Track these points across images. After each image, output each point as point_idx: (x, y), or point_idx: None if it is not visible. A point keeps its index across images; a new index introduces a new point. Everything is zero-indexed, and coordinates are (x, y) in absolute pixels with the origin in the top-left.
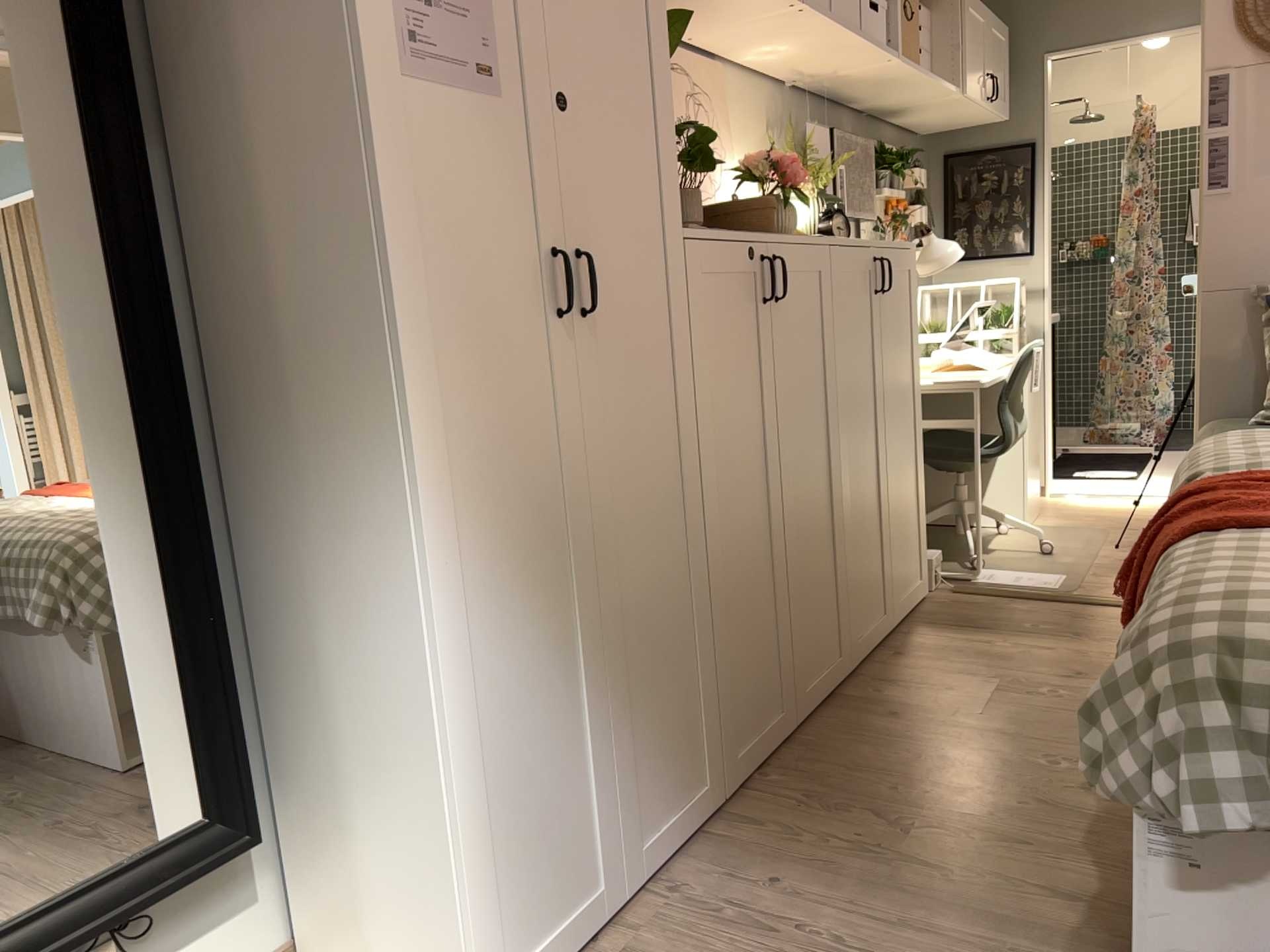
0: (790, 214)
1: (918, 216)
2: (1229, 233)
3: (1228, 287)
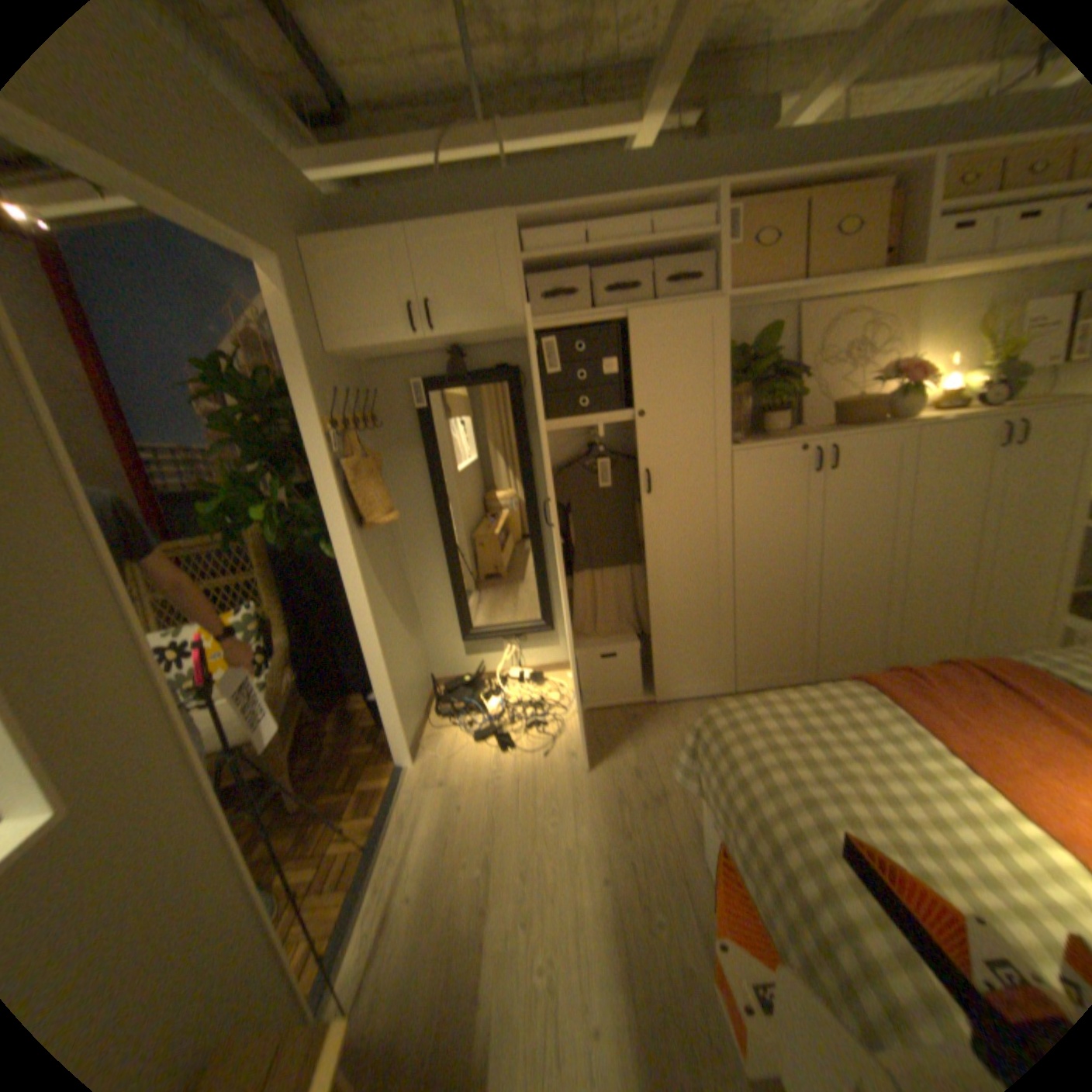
0: (917, 403)
1: None
2: None
3: None
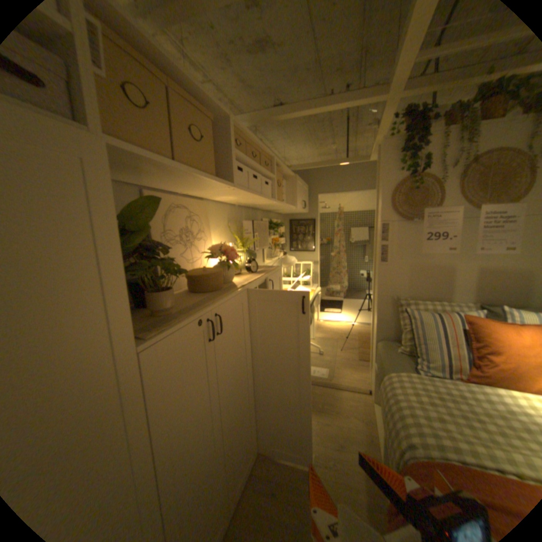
0: (233, 271)
1: (283, 240)
2: (389, 278)
3: (388, 296)
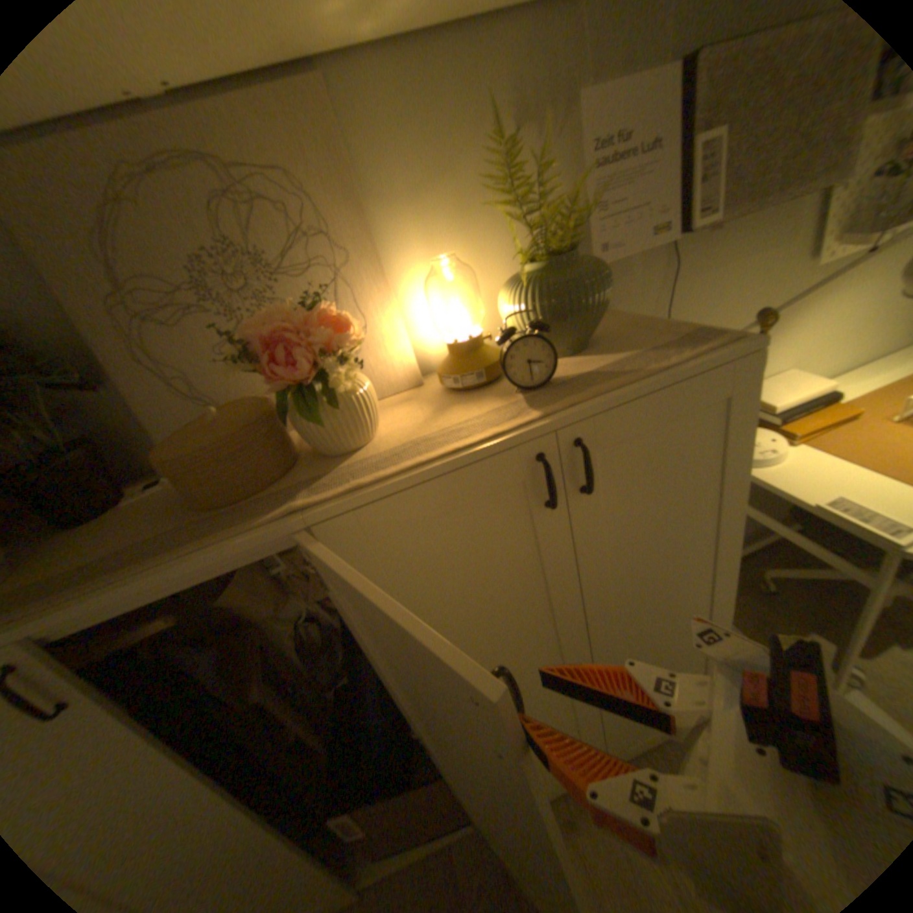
0: (330, 420)
1: None
2: None
3: None
